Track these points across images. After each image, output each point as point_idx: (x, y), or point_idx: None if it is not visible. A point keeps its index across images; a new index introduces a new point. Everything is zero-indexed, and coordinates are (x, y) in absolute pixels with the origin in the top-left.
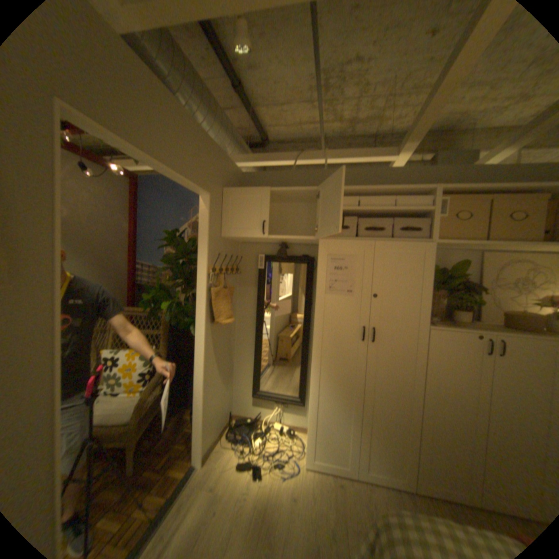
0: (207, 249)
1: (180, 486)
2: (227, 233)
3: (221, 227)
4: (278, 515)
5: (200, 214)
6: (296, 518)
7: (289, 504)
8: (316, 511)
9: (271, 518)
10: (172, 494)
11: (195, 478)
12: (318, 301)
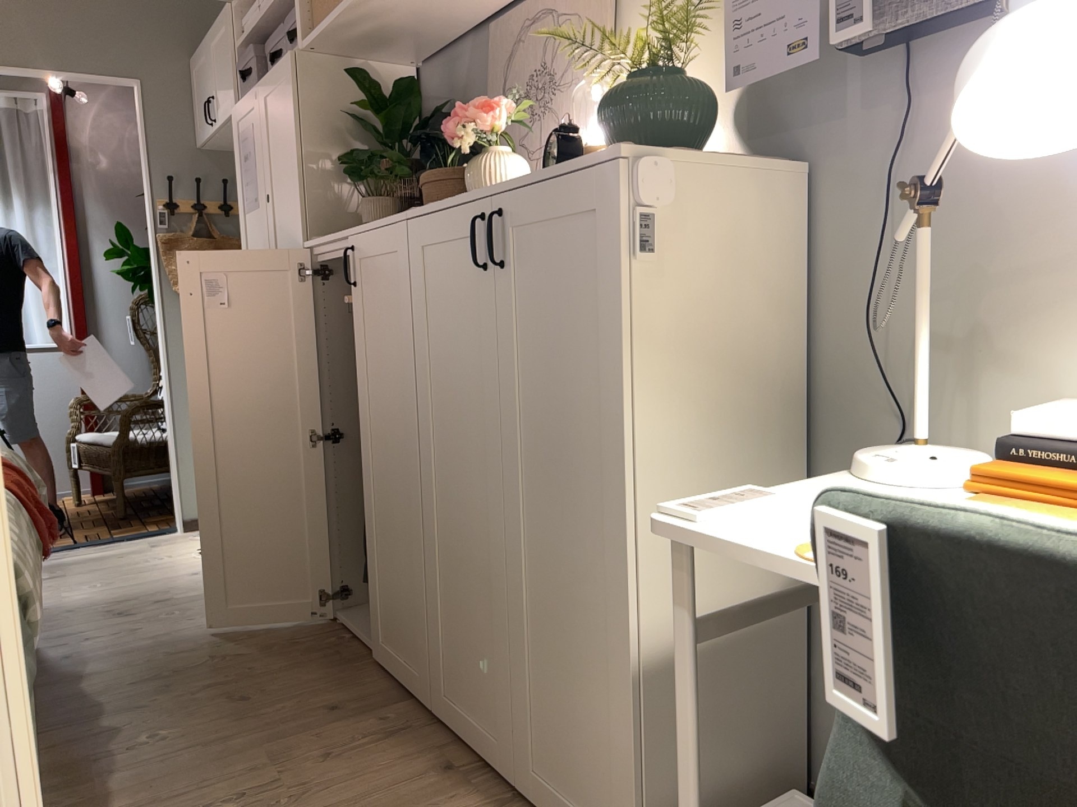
0: (146, 170)
1: (141, 533)
2: (197, 137)
3: (192, 129)
4: (160, 574)
5: (136, 116)
6: (167, 580)
7: (188, 573)
8: (195, 585)
9: (151, 573)
10: (124, 535)
11: (165, 535)
12: (240, 229)
